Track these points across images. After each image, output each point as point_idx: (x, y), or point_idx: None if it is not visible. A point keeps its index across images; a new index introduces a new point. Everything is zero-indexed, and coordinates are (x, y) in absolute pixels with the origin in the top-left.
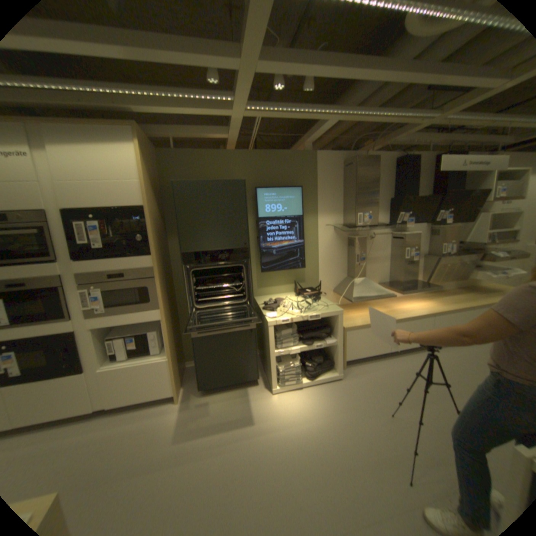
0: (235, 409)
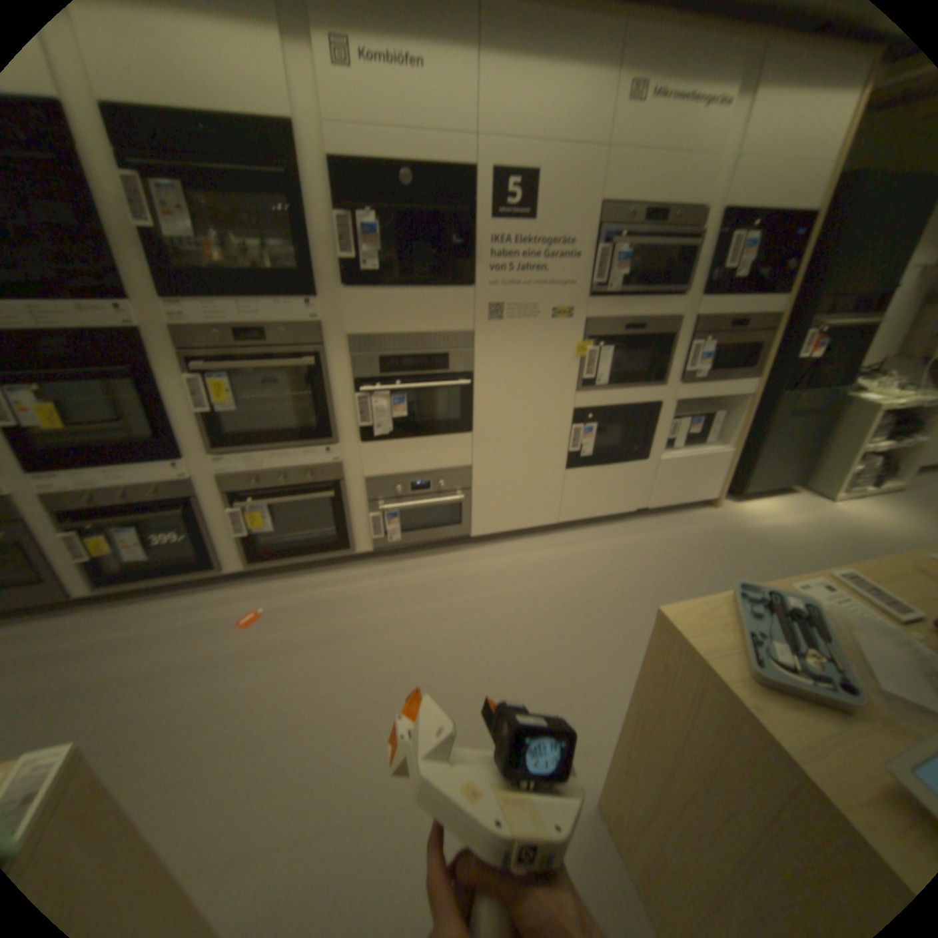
0: (803, 514)
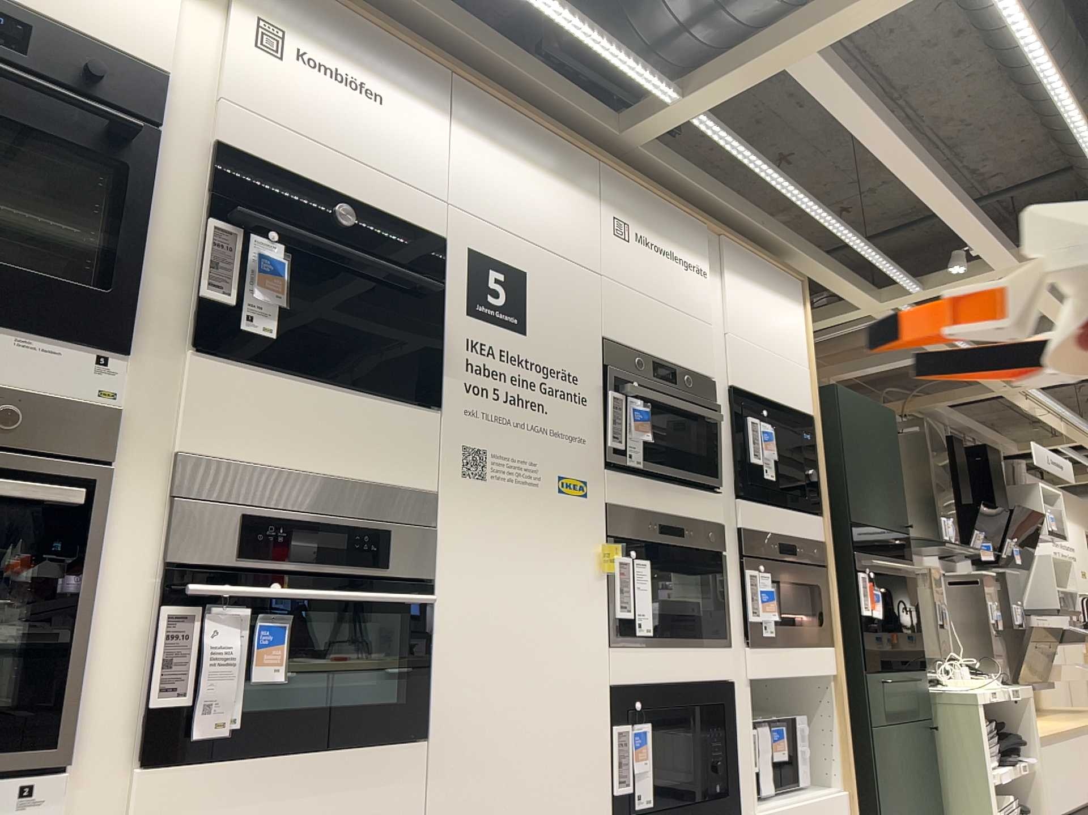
0: None
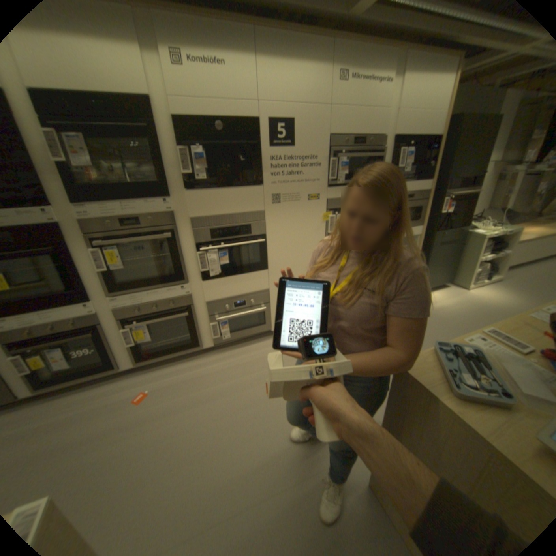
0: (453, 298)
